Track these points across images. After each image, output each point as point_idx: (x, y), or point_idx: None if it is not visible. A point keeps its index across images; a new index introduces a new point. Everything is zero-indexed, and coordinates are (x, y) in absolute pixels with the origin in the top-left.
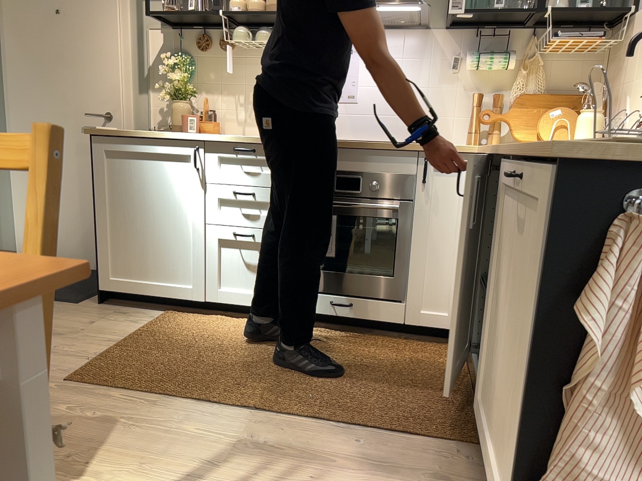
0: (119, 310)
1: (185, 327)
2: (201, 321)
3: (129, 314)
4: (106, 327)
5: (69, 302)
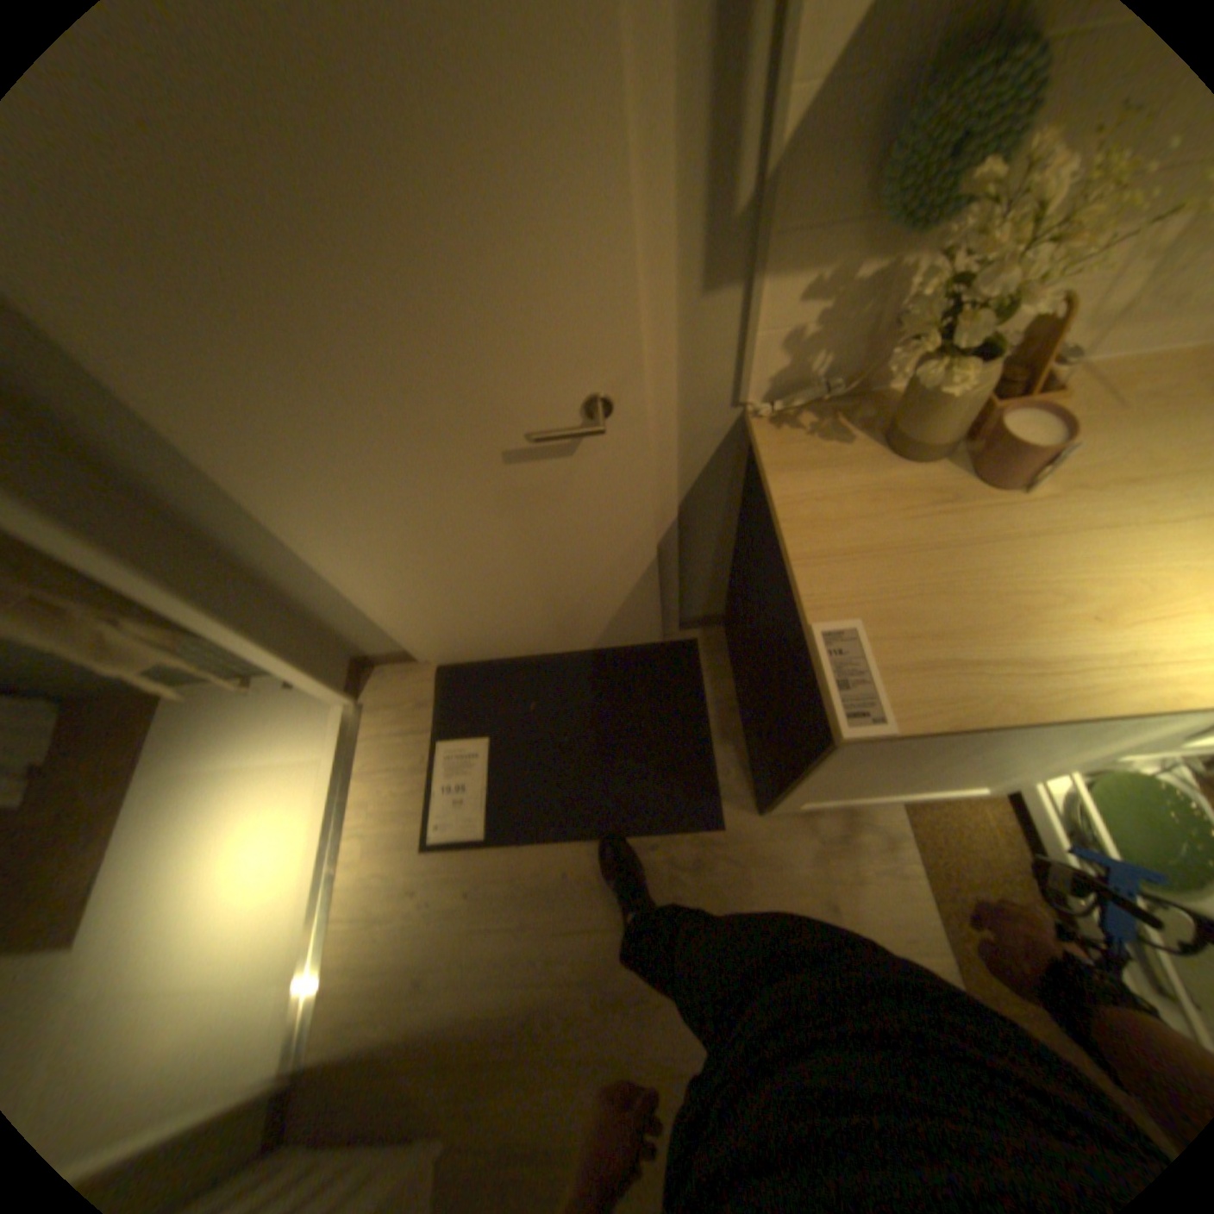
0: (822, 835)
1: (1011, 873)
2: (1010, 833)
3: (856, 847)
4: (884, 934)
5: (705, 836)
